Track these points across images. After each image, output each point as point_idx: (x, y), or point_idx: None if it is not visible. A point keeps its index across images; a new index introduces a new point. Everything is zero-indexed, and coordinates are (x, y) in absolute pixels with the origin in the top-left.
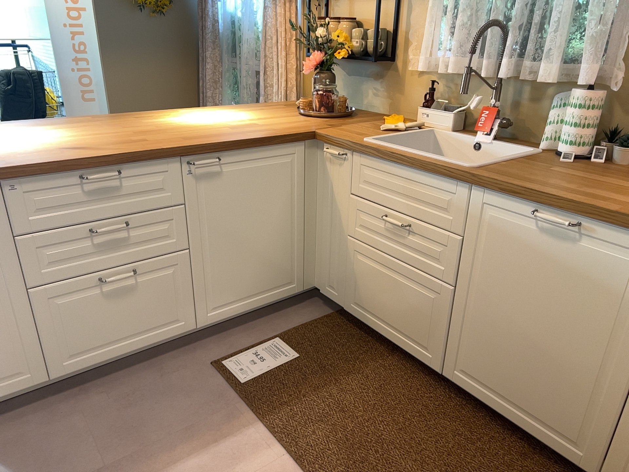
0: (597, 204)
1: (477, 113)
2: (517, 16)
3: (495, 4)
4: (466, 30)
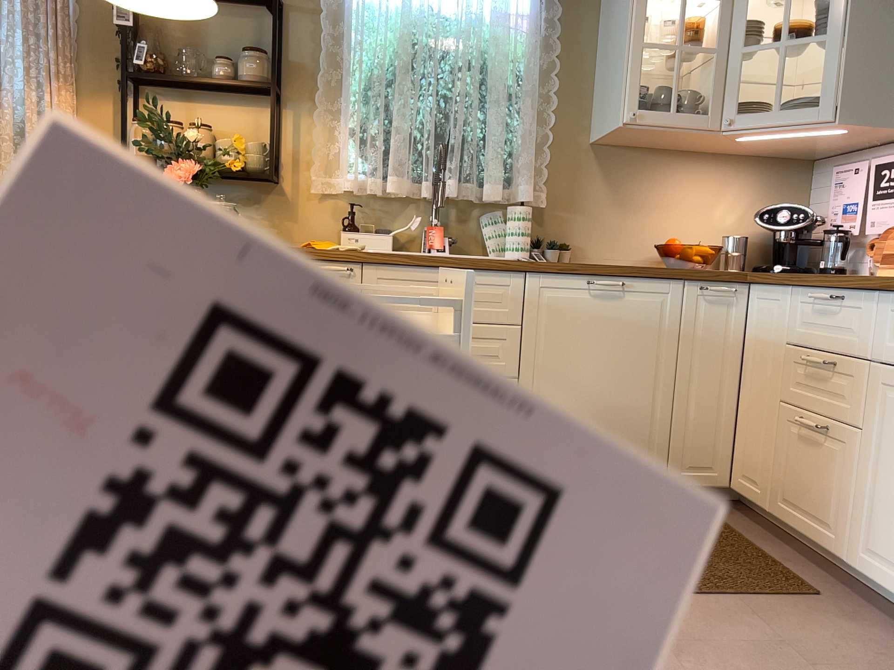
0: (629, 265)
1: (405, 235)
2: (456, 140)
3: (415, 130)
4: (402, 150)
